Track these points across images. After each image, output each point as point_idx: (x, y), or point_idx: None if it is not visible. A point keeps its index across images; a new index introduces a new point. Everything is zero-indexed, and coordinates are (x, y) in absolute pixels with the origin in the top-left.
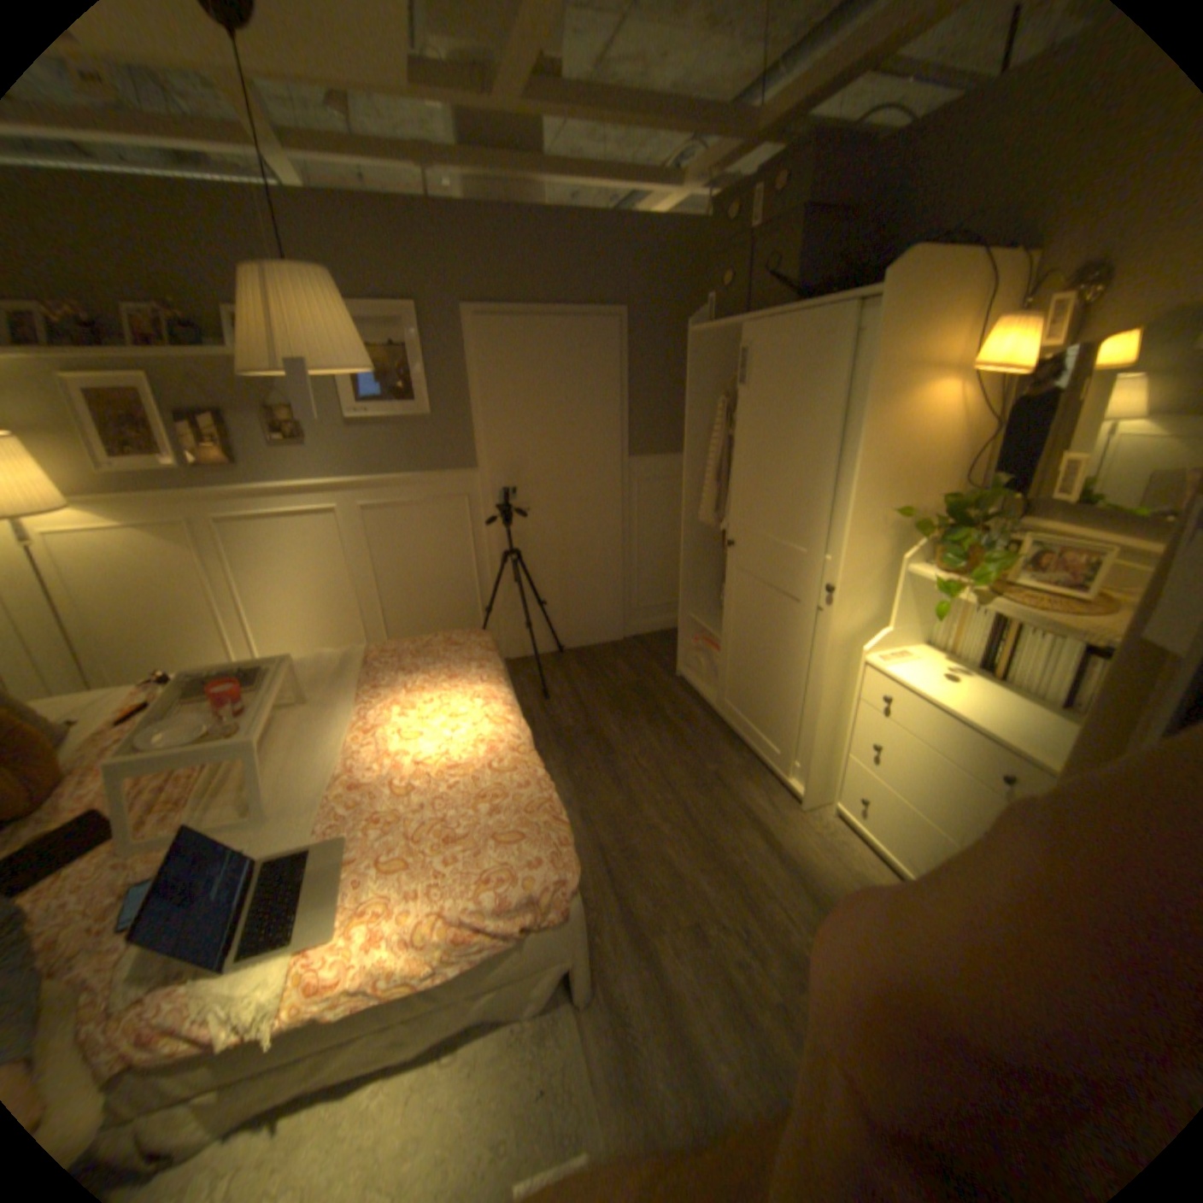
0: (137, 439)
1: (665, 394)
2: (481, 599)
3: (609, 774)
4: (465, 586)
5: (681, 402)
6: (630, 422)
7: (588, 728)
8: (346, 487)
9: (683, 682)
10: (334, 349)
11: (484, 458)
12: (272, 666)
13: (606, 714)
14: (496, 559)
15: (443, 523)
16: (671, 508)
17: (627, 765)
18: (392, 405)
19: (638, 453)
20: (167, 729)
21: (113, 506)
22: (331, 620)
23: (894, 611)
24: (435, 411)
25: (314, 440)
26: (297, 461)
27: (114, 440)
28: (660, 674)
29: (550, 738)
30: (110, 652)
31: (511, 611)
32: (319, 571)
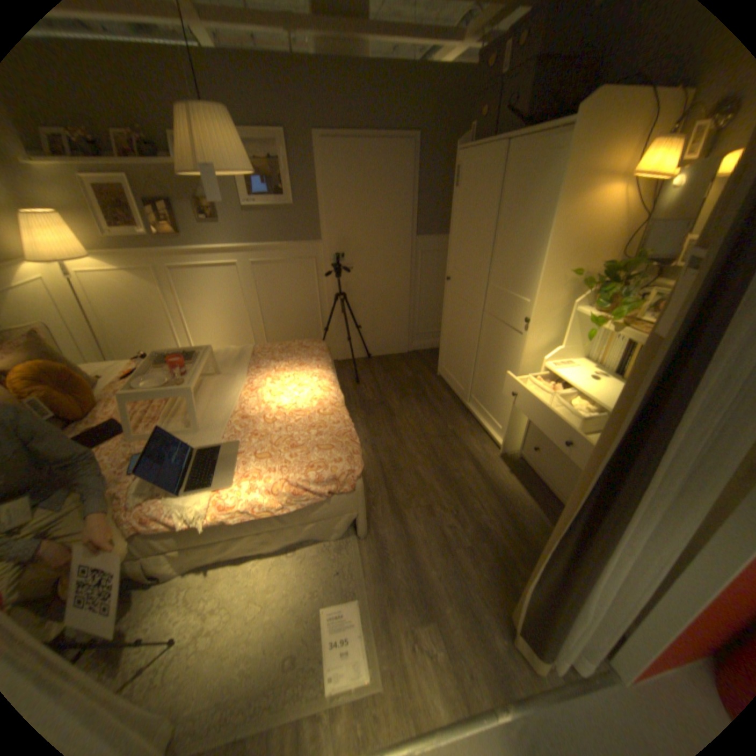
0: (117, 215)
1: (439, 194)
2: (318, 323)
3: (387, 426)
4: (309, 314)
5: (449, 199)
6: (415, 212)
7: (377, 401)
8: (239, 250)
9: (437, 379)
10: (227, 158)
11: (322, 234)
12: (197, 351)
13: (389, 394)
14: (328, 299)
15: (296, 275)
16: (439, 270)
17: (398, 423)
18: (266, 198)
19: (419, 233)
20: (142, 380)
21: (107, 256)
22: (231, 331)
23: (563, 336)
24: (292, 202)
25: (219, 219)
26: (210, 232)
27: (105, 216)
28: (424, 374)
29: (355, 405)
30: (110, 343)
31: (337, 332)
32: (224, 301)
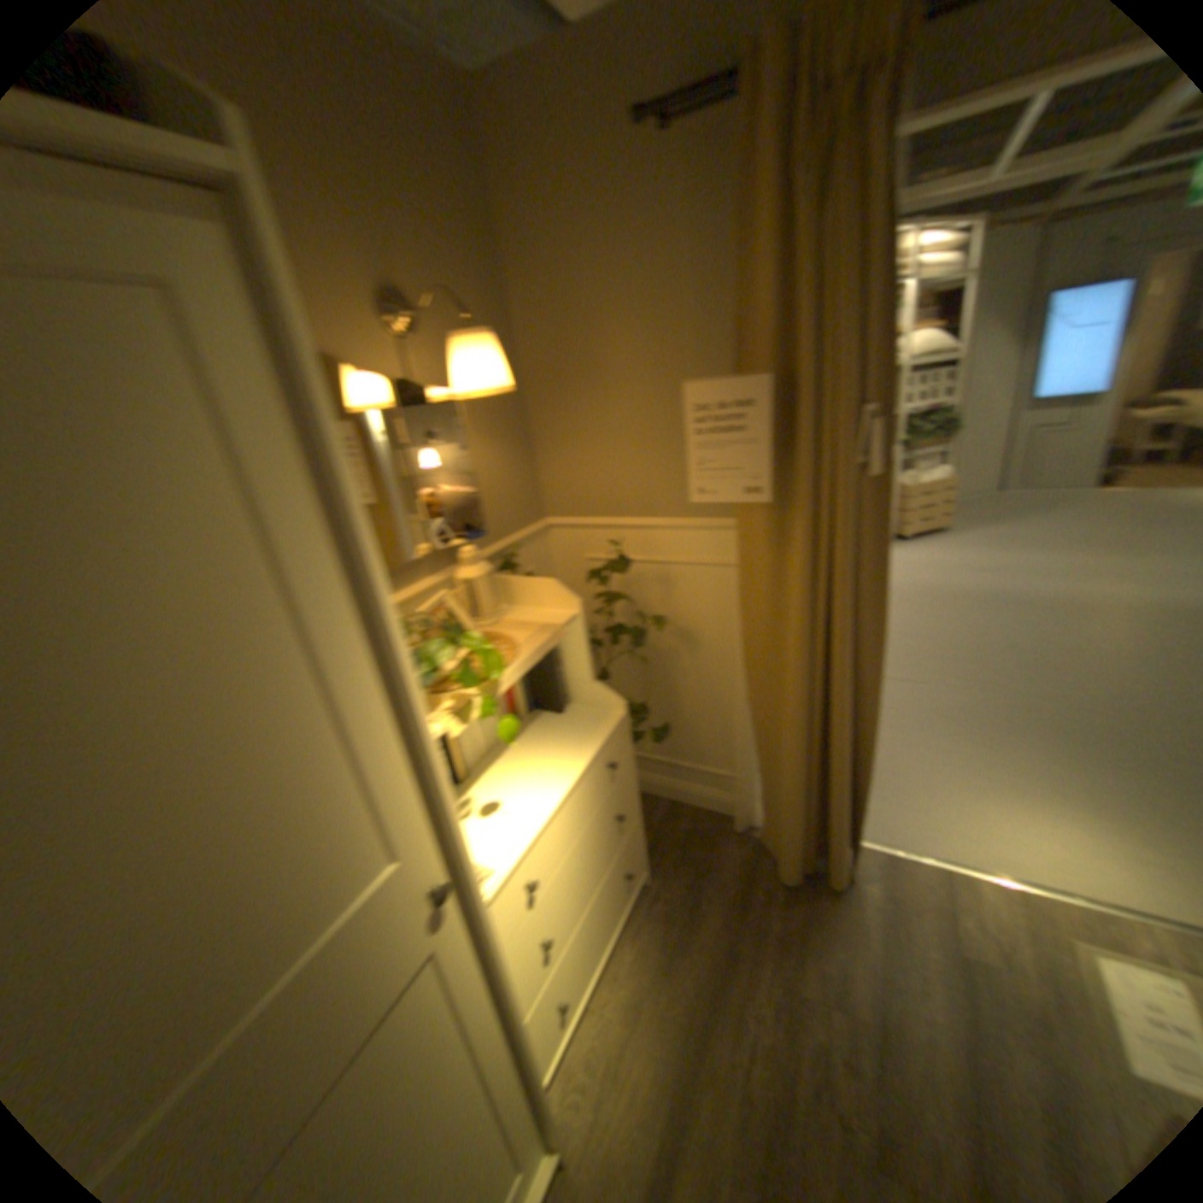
0: None
1: None
2: None
3: None
4: None
5: None
6: None
7: None
8: None
9: None
10: None
11: None
12: None
13: None
14: None
15: None
16: None
17: None
18: None
19: None
20: None
21: None
22: None
23: None
24: None
25: None
26: None
27: None
28: None
29: None
30: None
31: None
32: None
